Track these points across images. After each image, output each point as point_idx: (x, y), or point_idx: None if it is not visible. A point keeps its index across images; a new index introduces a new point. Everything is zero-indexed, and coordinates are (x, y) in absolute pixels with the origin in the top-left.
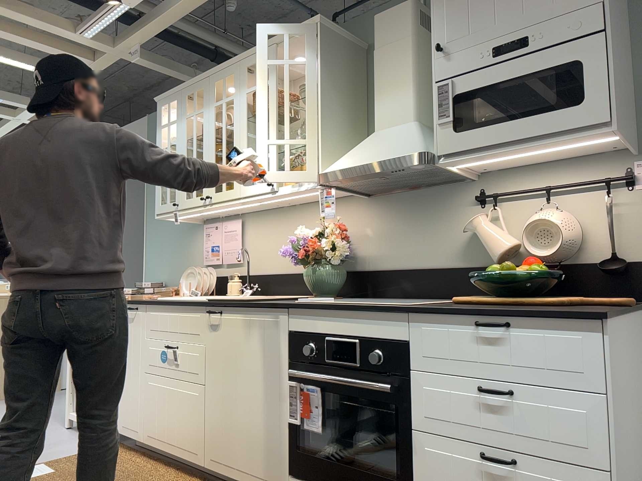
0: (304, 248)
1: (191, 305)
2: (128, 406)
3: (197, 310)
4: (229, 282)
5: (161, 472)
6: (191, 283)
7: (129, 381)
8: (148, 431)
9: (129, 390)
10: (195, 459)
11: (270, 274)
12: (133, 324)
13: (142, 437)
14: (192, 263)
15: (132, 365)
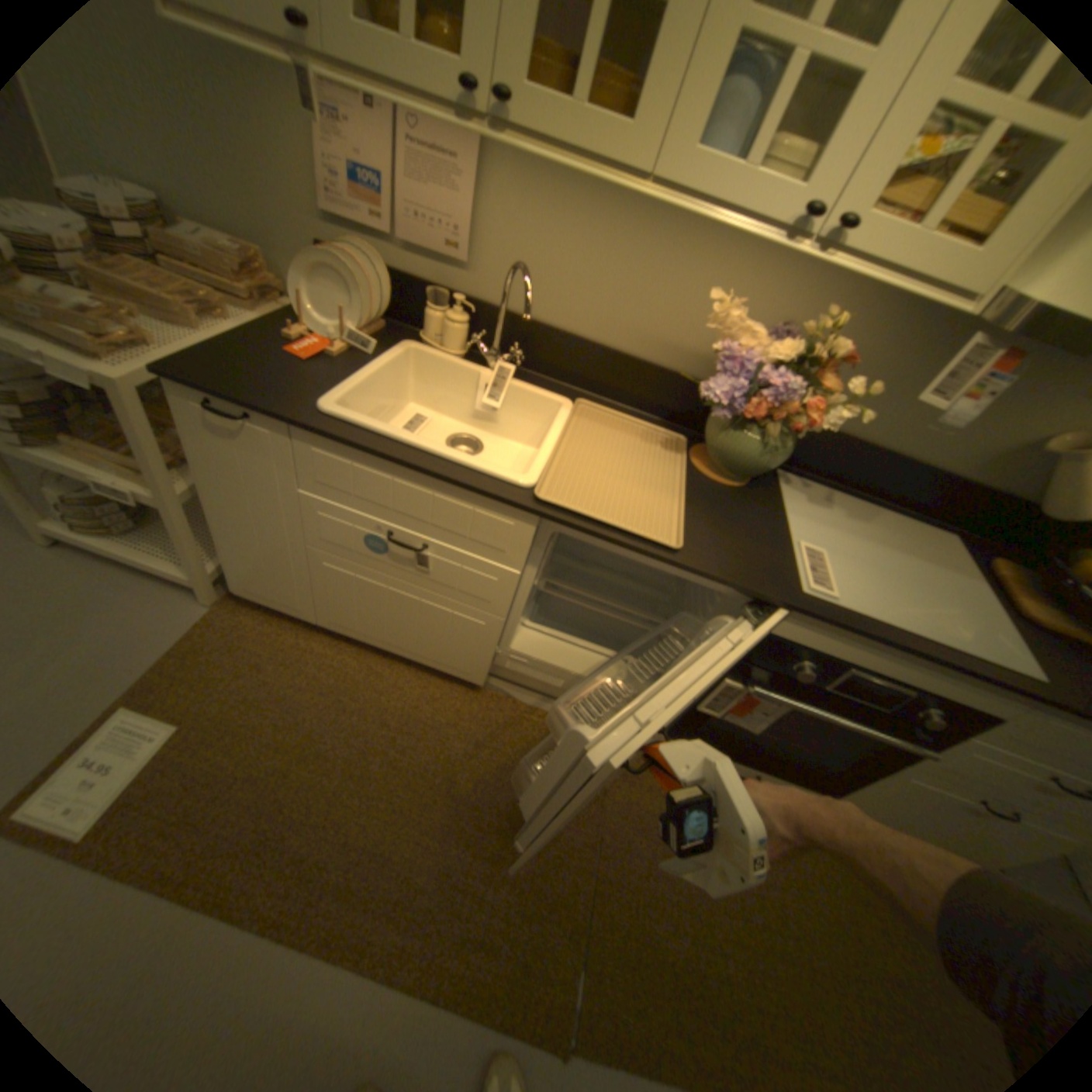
0: (775, 405)
1: (495, 501)
2: (260, 574)
3: (509, 512)
4: (437, 312)
5: (389, 679)
6: (331, 298)
7: (252, 541)
8: (336, 620)
9: (255, 553)
10: (466, 676)
11: (551, 327)
12: (239, 445)
13: (317, 621)
14: (264, 179)
15: (257, 520)
